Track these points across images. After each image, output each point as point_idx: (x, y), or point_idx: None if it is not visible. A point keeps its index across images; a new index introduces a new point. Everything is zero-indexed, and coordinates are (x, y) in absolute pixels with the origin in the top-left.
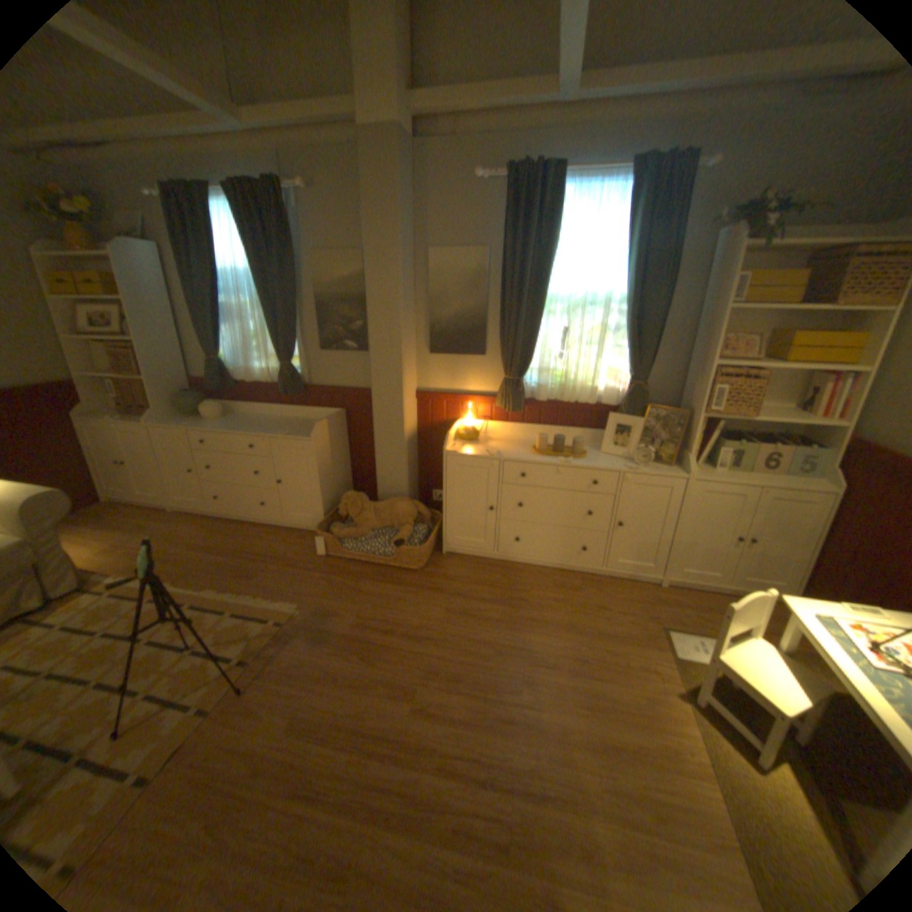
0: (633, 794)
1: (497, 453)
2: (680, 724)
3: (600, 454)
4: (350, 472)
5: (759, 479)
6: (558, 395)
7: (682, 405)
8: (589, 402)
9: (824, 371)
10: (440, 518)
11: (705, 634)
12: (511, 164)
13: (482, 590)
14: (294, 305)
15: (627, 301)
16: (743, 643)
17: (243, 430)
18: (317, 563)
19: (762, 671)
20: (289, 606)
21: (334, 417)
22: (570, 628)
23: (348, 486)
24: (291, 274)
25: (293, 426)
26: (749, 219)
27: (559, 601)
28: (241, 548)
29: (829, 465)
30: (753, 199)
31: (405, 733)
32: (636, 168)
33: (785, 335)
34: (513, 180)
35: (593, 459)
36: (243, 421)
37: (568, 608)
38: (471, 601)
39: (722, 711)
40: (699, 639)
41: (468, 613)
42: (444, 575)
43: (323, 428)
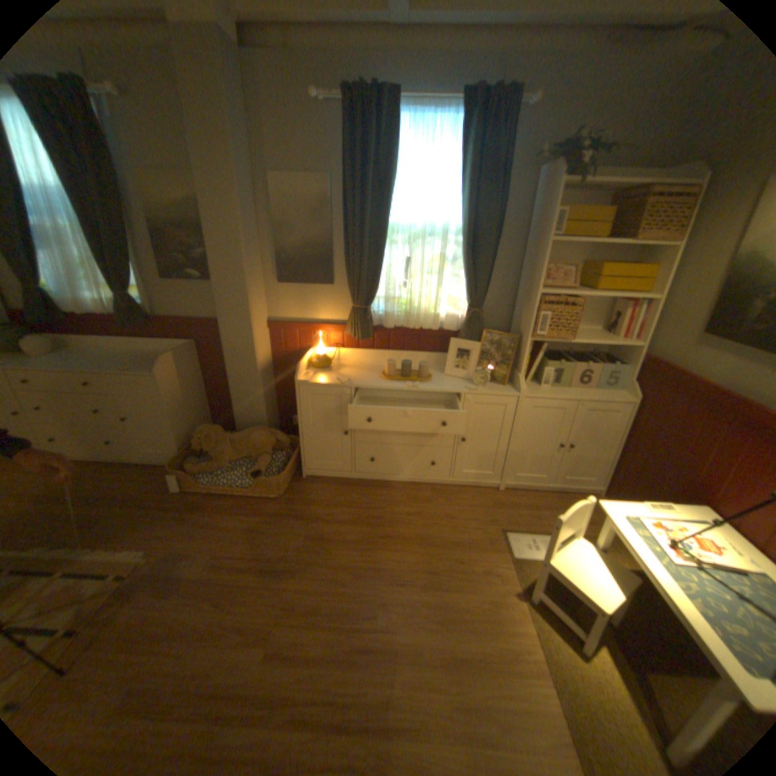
0: (479, 706)
1: (349, 380)
2: (518, 624)
3: (444, 376)
4: (206, 403)
5: (575, 393)
6: (404, 322)
7: (512, 329)
8: (432, 328)
9: (623, 298)
10: (299, 443)
11: (536, 530)
12: (344, 85)
13: (340, 512)
14: (122, 229)
15: (462, 233)
16: (568, 544)
17: (74, 366)
18: (170, 501)
19: (584, 571)
20: (134, 555)
21: (181, 348)
22: (422, 540)
23: (205, 416)
24: (114, 194)
25: (135, 360)
26: (567, 156)
27: (411, 514)
28: (82, 493)
29: (628, 378)
30: (570, 137)
31: (256, 684)
32: (466, 100)
33: (595, 266)
34: (349, 104)
35: (438, 381)
36: (77, 356)
37: (420, 520)
38: (329, 524)
39: (552, 605)
40: (531, 536)
41: (327, 537)
42: (304, 499)
43: (169, 361)
